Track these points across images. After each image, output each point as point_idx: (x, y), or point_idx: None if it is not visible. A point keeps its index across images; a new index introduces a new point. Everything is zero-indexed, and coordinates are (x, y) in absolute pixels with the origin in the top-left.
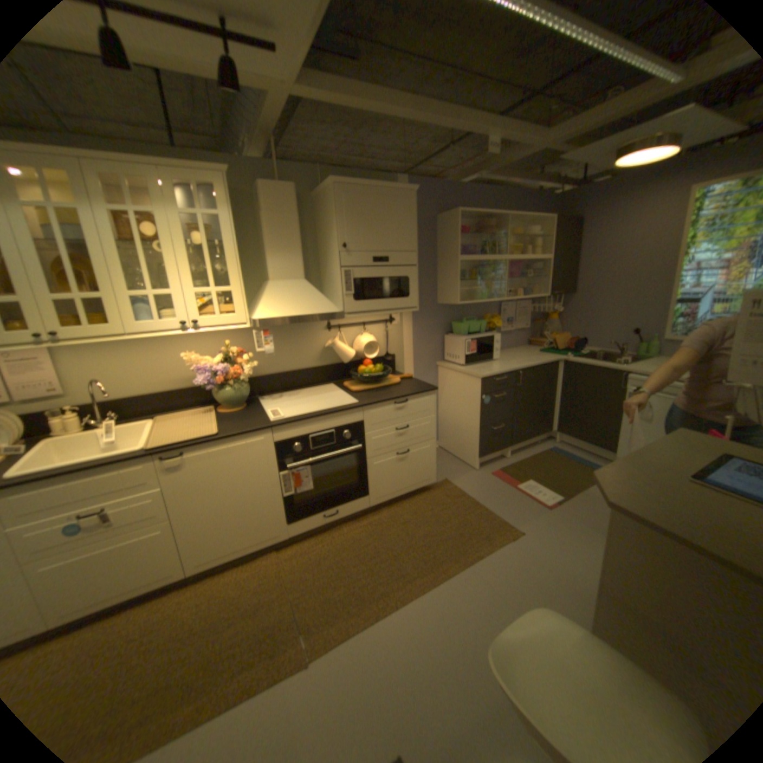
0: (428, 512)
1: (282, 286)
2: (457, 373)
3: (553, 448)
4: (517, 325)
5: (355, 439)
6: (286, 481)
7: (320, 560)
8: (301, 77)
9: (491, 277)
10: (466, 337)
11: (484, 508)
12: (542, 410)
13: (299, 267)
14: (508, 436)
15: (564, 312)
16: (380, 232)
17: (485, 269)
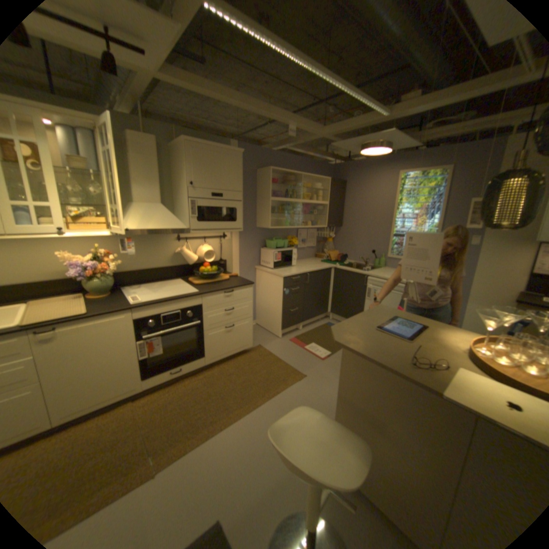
0: (246, 367)
1: (144, 207)
2: (268, 274)
3: (328, 323)
4: (308, 244)
5: (196, 317)
6: (142, 348)
7: (167, 404)
8: (163, 69)
9: (291, 212)
10: (275, 250)
11: (283, 362)
12: (321, 299)
13: (158, 195)
14: (300, 315)
15: (336, 238)
16: (217, 177)
17: (288, 207)
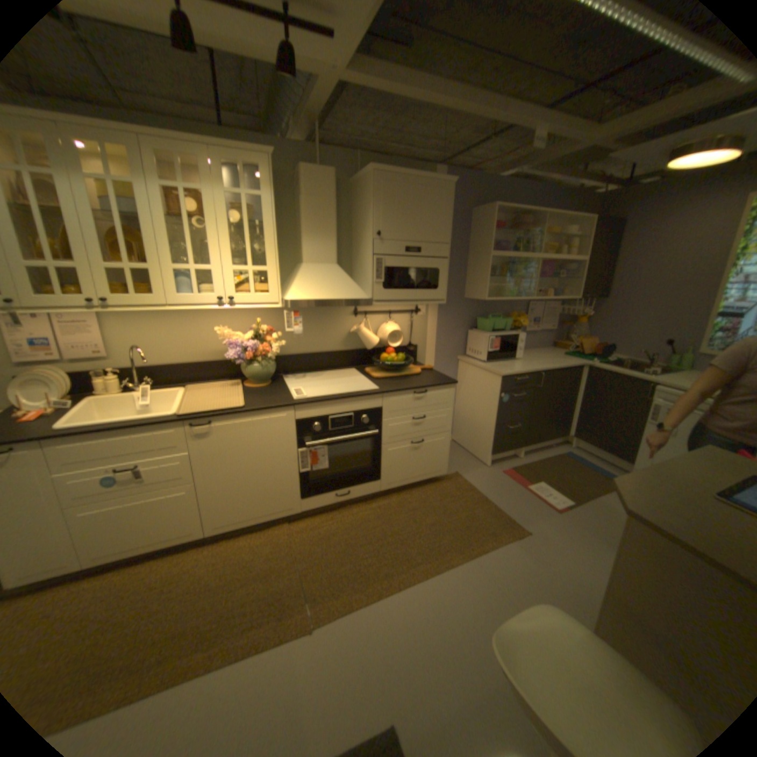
0: (437, 502)
1: (315, 269)
2: (478, 369)
3: (568, 453)
4: (543, 326)
5: (373, 424)
6: (304, 457)
7: (329, 535)
8: (353, 62)
9: (522, 274)
10: (491, 334)
11: (493, 504)
12: (561, 414)
13: (333, 251)
14: (524, 436)
15: (594, 317)
16: (415, 222)
17: (517, 267)
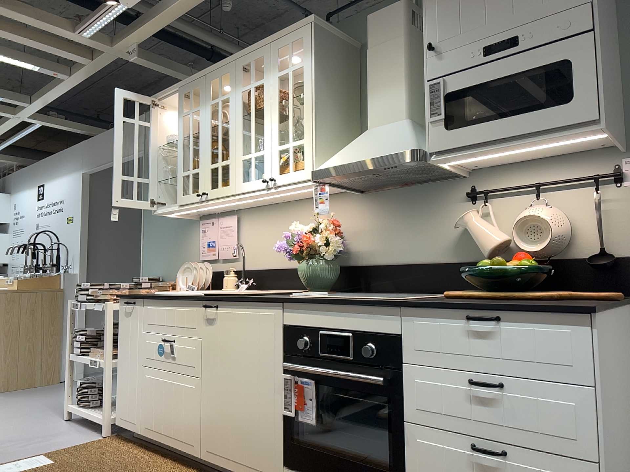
0: None
1: (372, 132)
2: None
3: None
4: None
5: (386, 367)
6: (287, 390)
7: None
8: None
9: None
10: None
11: None
12: None
13: (401, 102)
14: None
15: None
16: (497, 1)
17: None
